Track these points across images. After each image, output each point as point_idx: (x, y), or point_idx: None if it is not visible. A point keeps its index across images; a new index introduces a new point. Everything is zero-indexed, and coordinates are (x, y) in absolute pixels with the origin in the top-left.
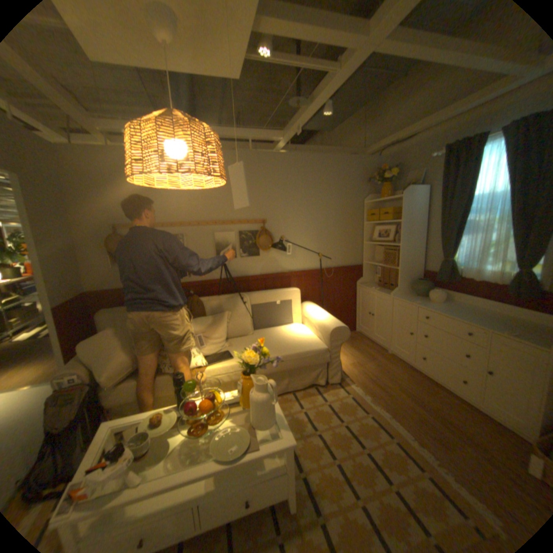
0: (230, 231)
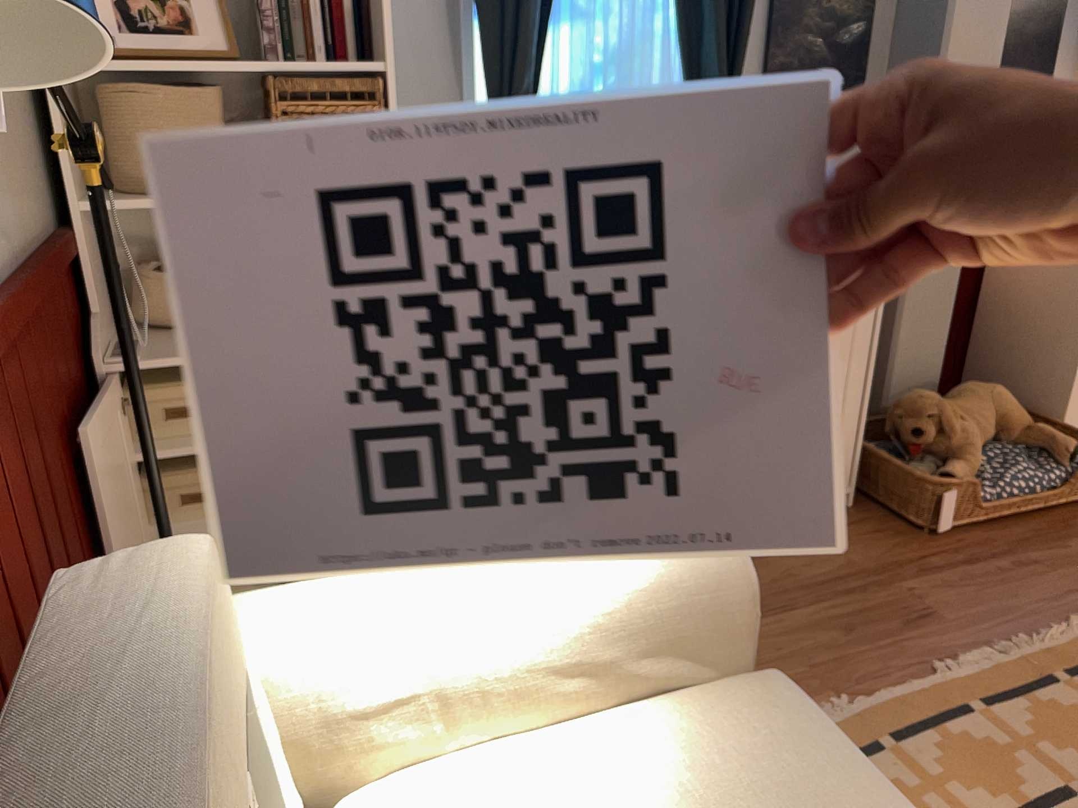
0: None
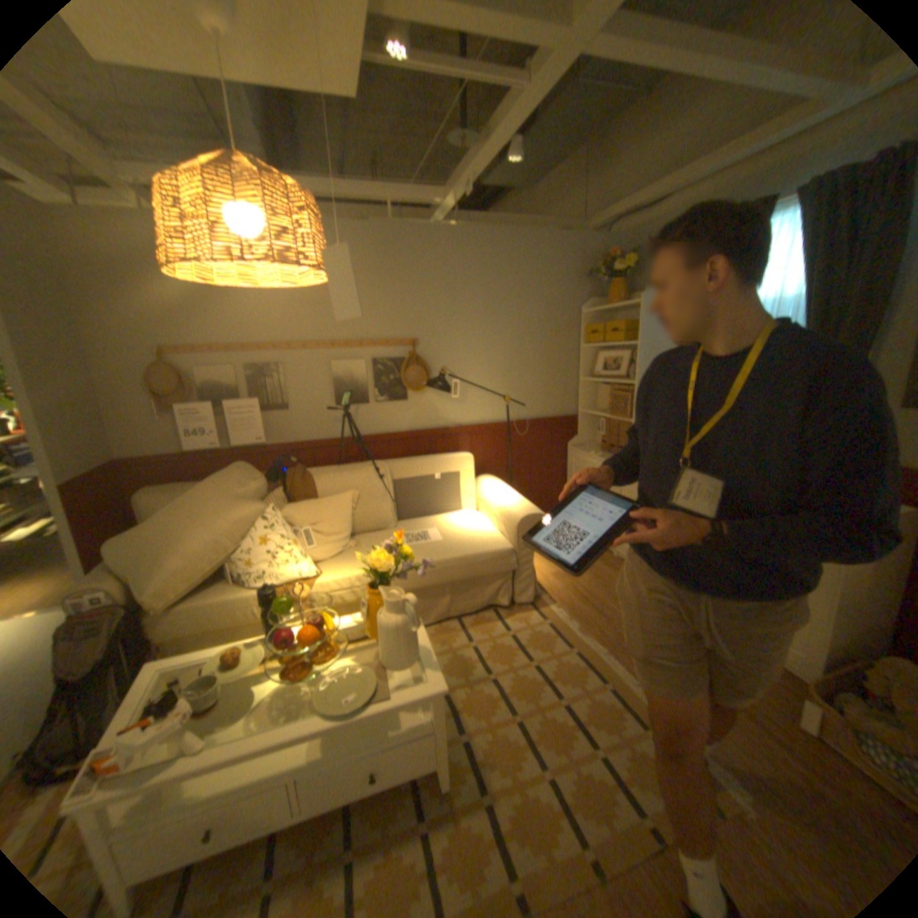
0: (357, 358)
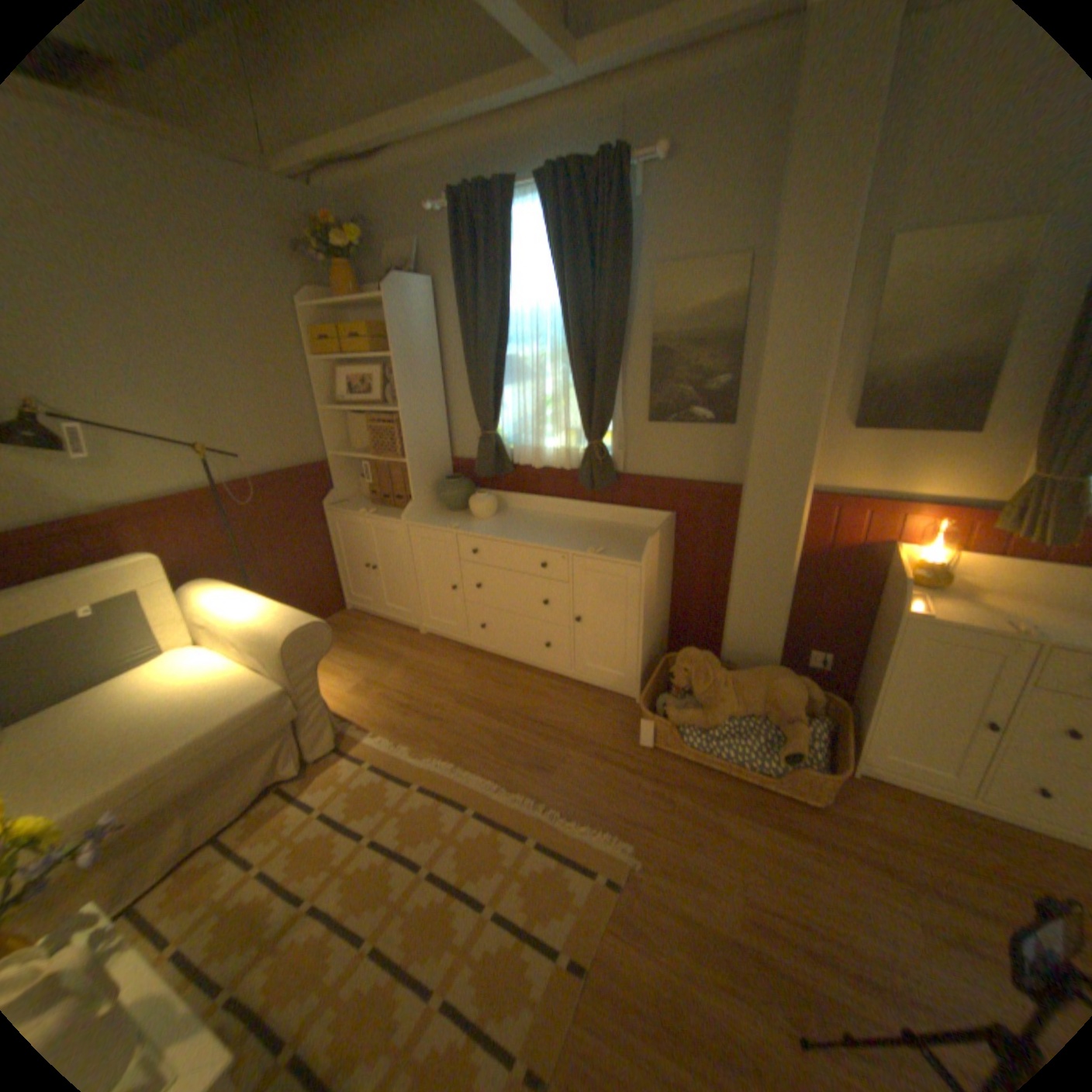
0: None
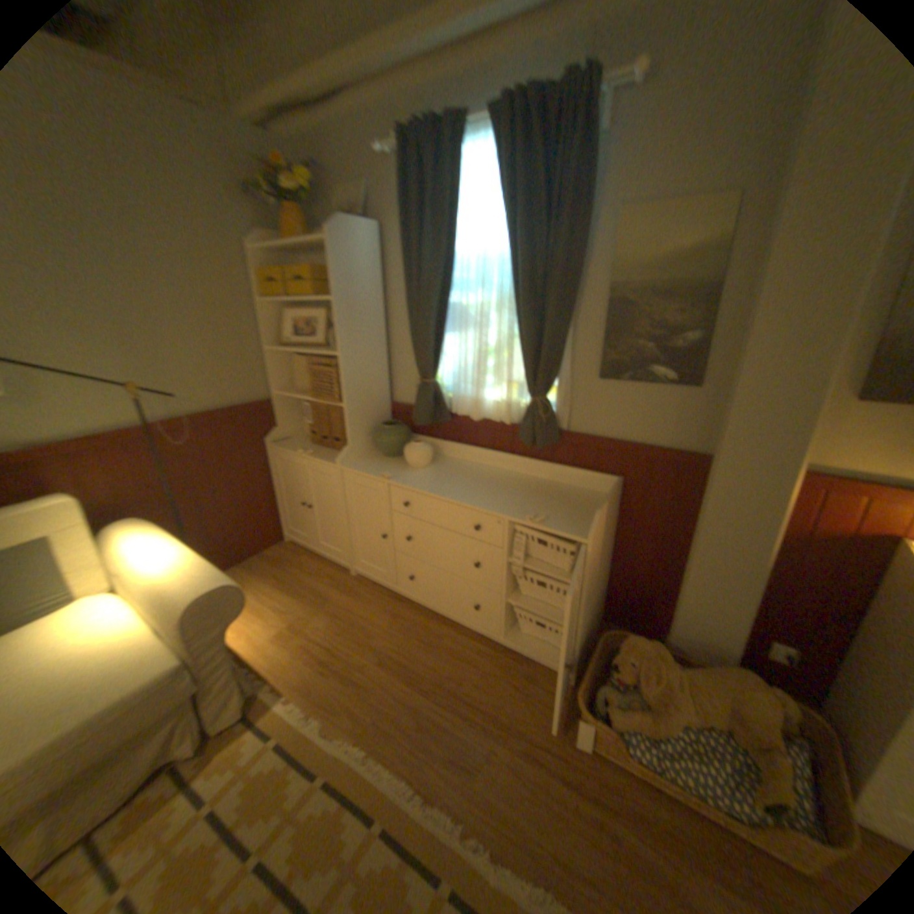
0: None
